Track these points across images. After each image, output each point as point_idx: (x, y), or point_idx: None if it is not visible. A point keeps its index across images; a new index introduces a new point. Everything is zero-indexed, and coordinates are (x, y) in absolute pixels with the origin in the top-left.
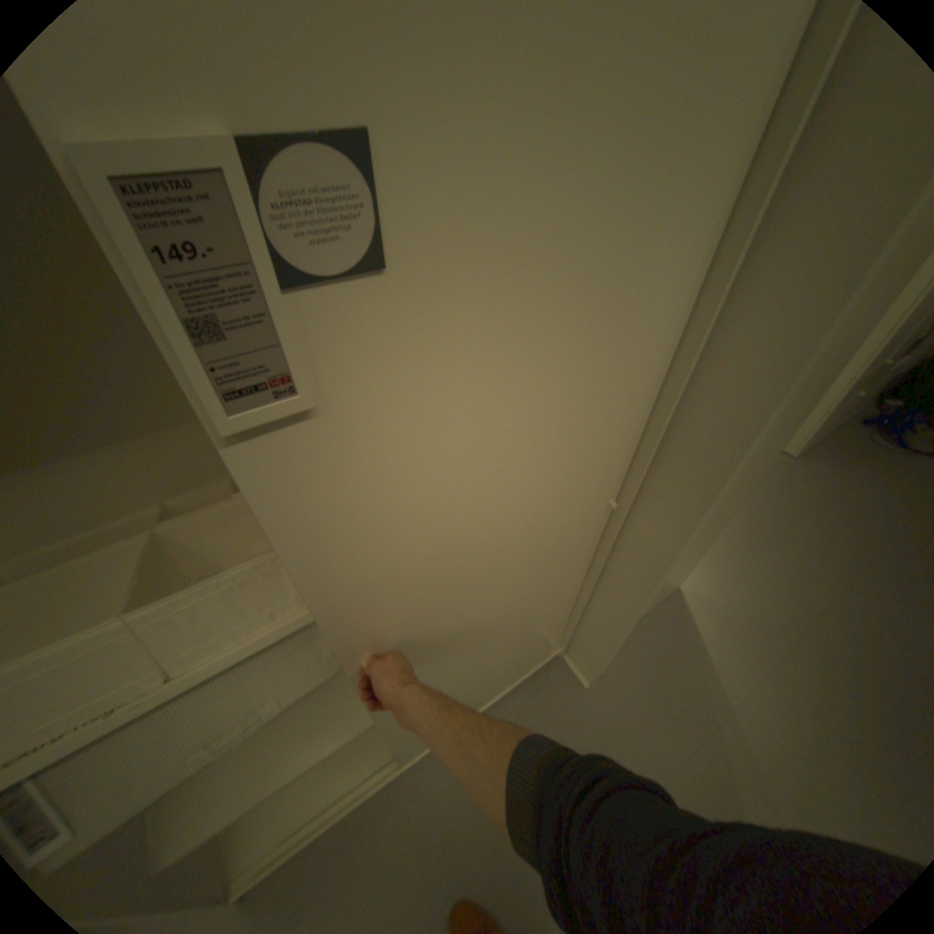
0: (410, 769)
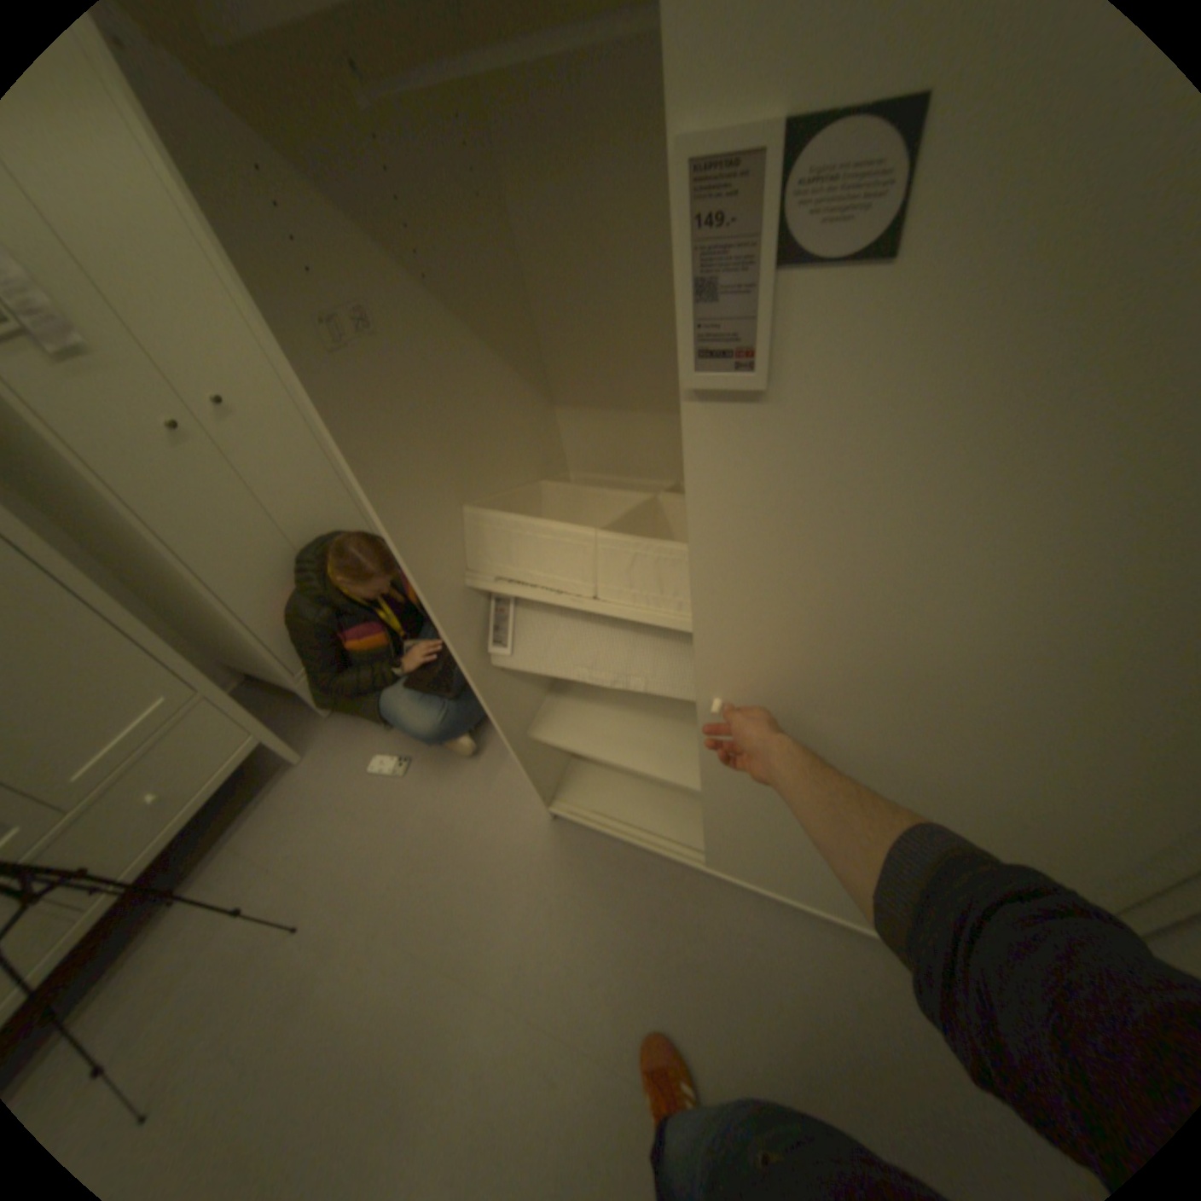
0: (717, 881)
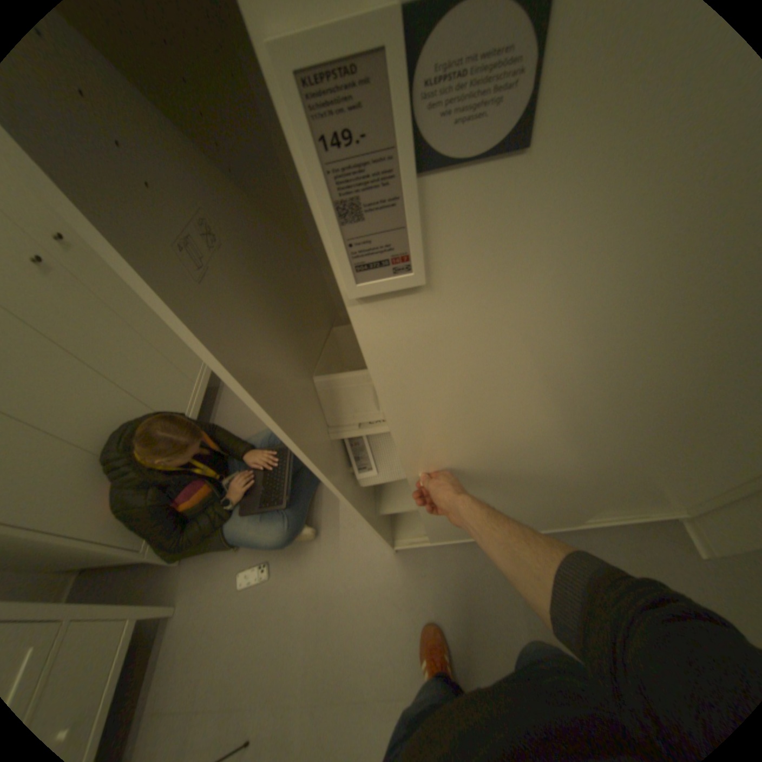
0: None
